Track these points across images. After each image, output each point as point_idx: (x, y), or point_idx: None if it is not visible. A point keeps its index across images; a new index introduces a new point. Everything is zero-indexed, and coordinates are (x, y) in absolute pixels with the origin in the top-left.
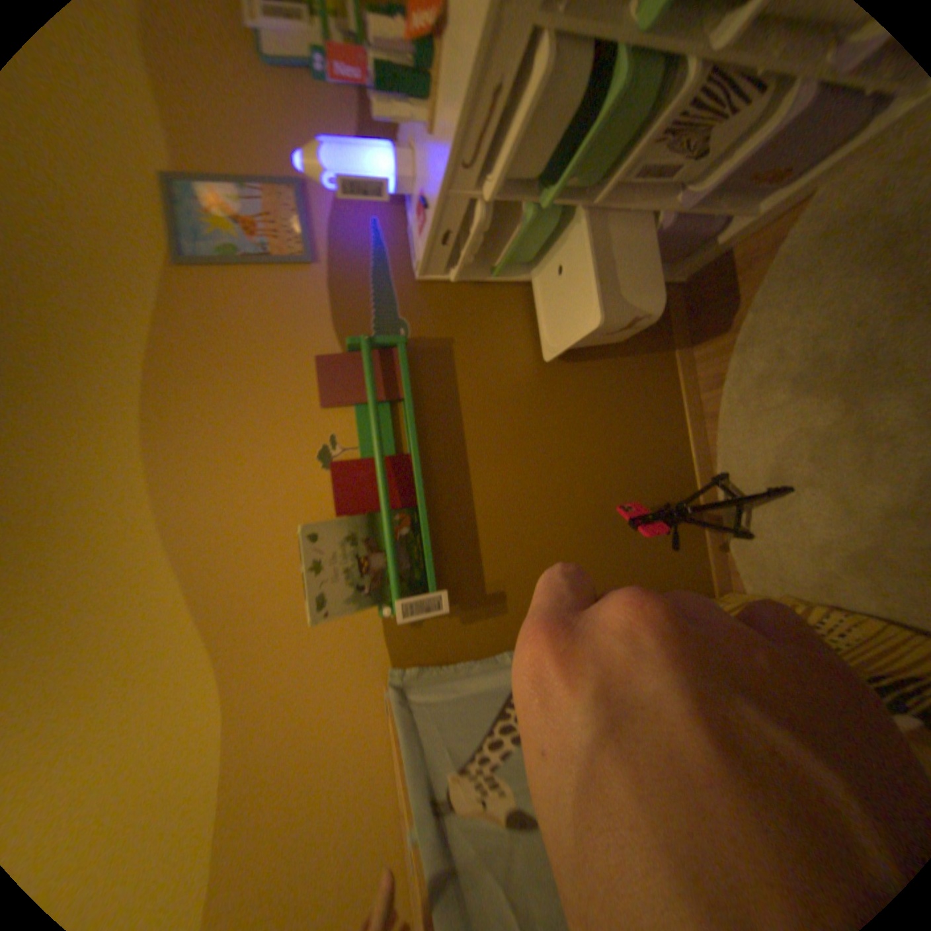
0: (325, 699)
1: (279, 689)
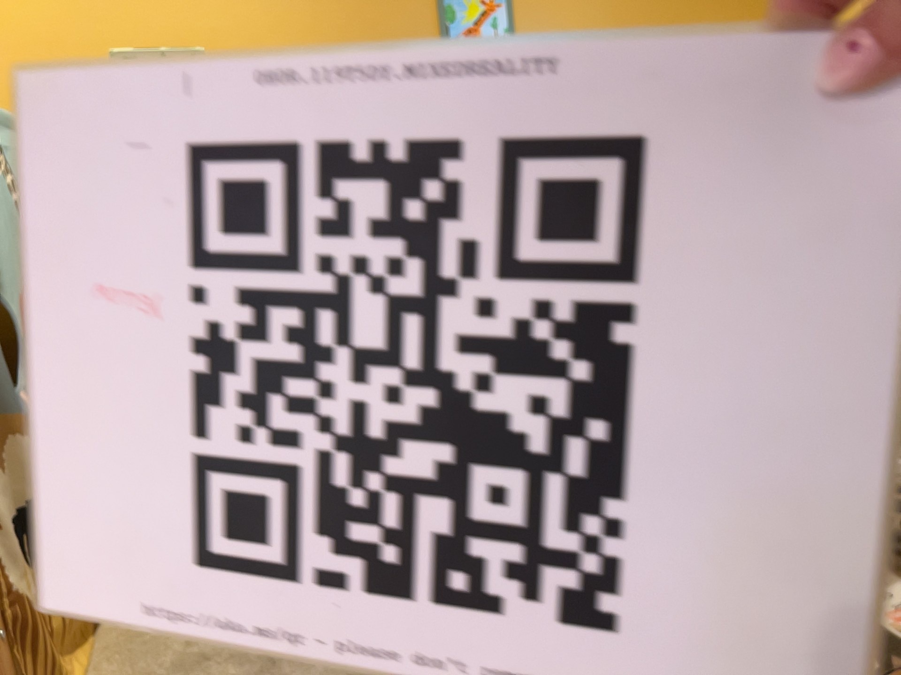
0: (21, 61)
1: (35, 19)
